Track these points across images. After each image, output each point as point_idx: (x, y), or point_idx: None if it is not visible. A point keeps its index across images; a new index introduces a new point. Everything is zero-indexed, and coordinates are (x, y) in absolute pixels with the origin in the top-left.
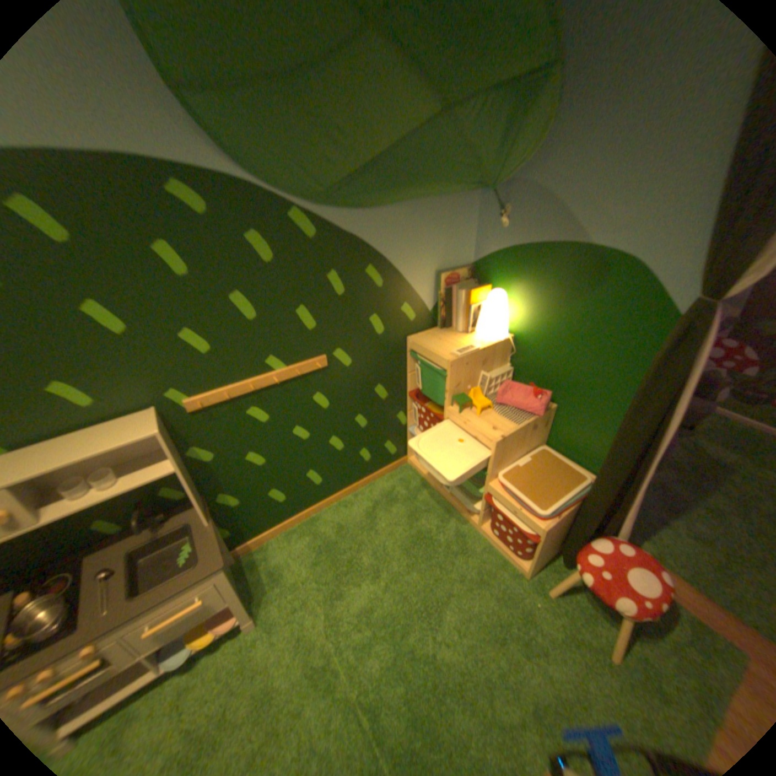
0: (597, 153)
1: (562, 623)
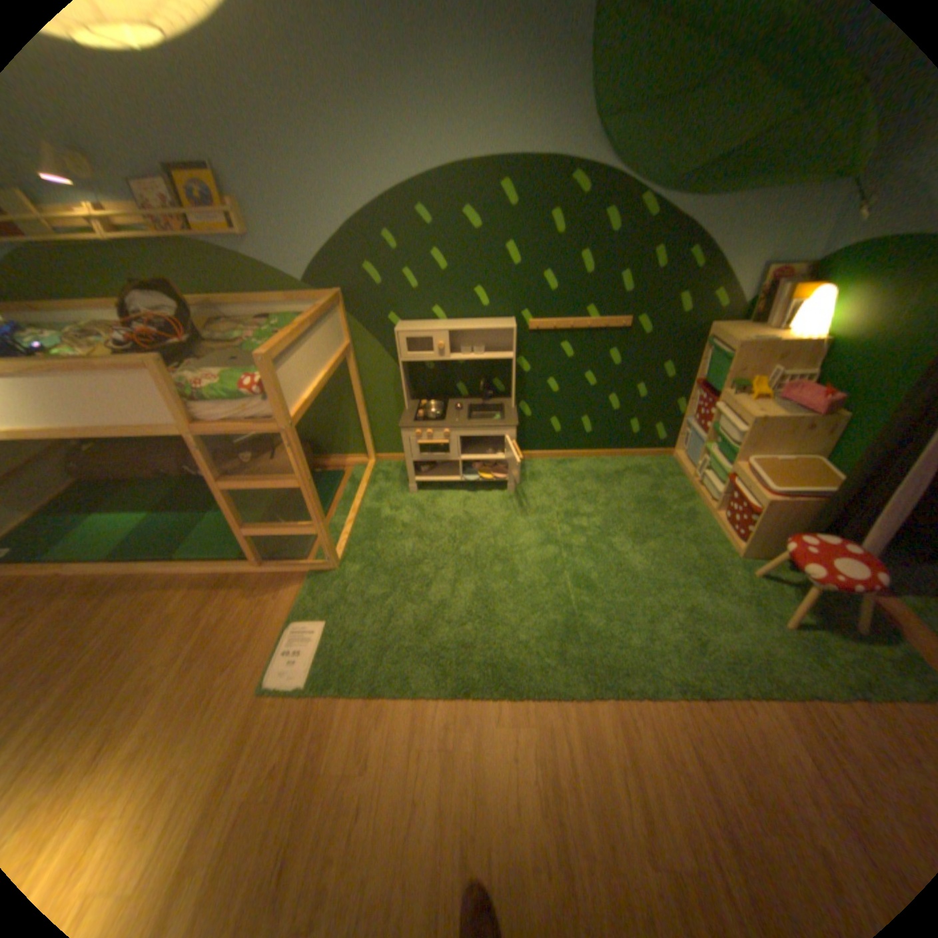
0: None
1: (753, 591)
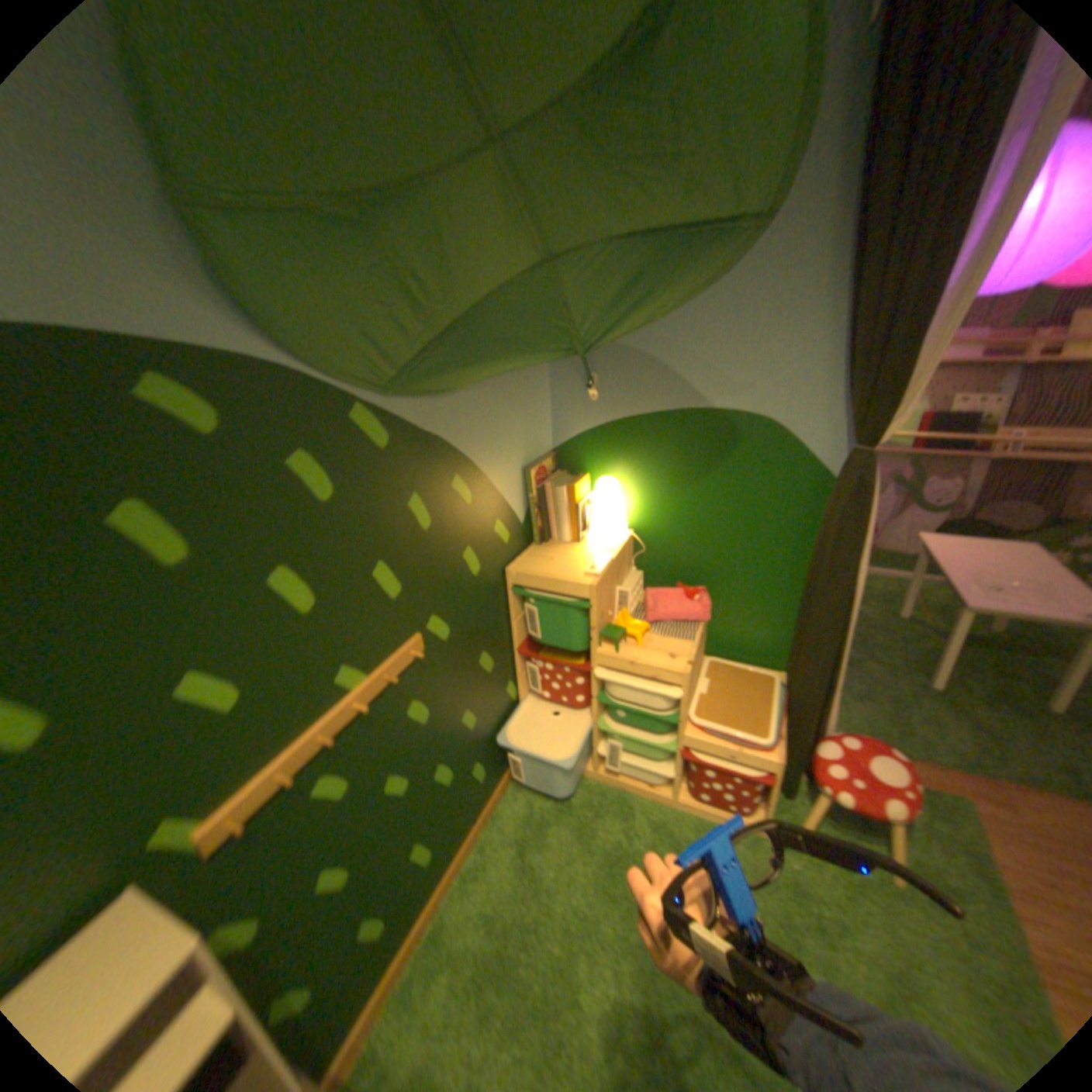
0: (698, 312)
1: (828, 873)
